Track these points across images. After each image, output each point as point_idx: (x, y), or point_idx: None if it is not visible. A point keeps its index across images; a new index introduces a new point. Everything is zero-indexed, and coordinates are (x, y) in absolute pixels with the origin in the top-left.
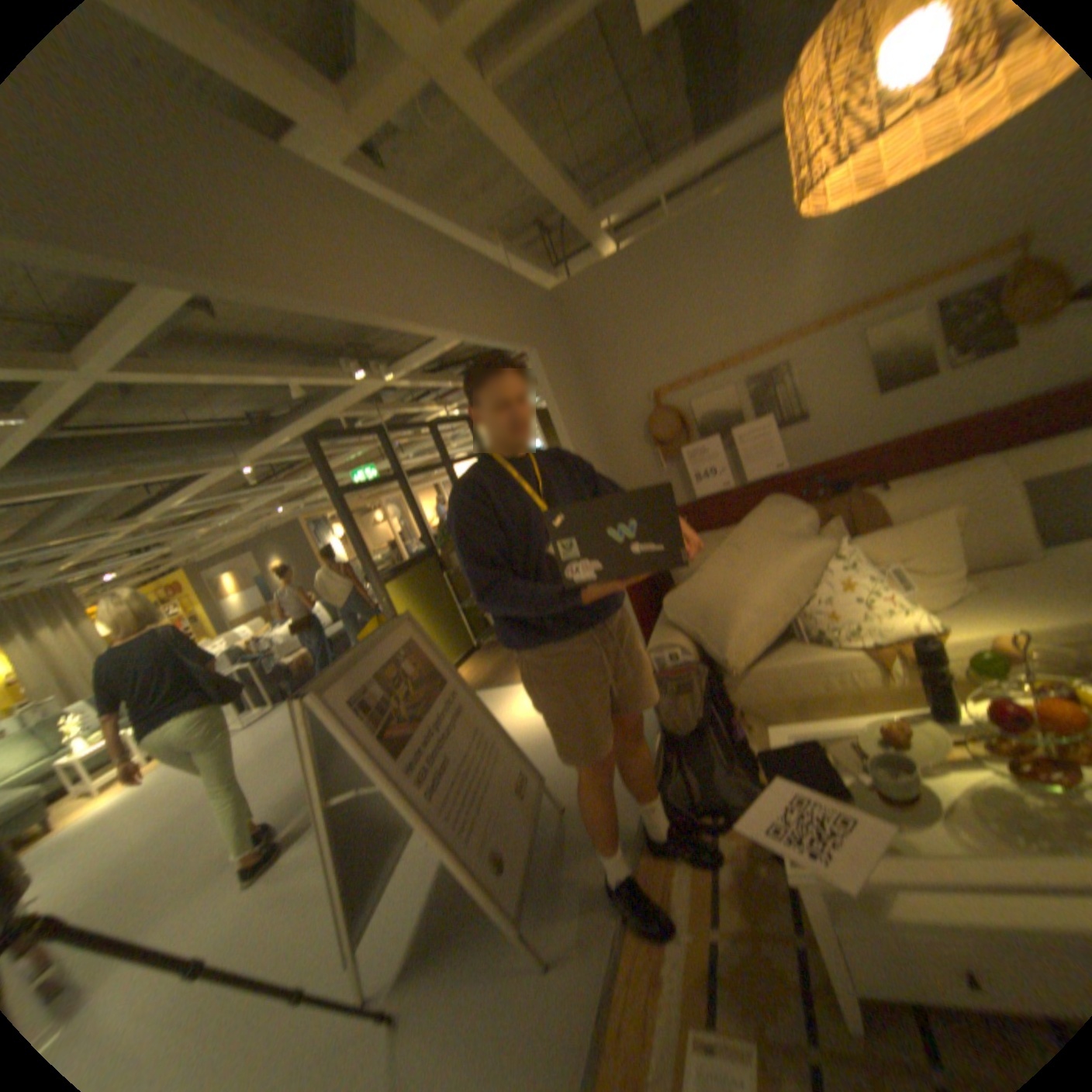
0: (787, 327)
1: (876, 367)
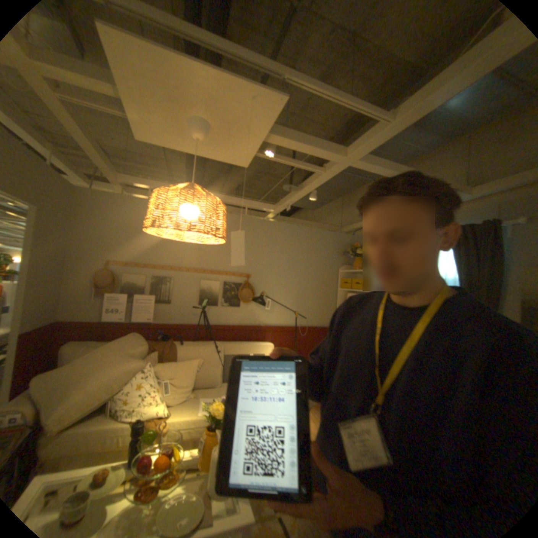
0: (177, 264)
1: (200, 295)
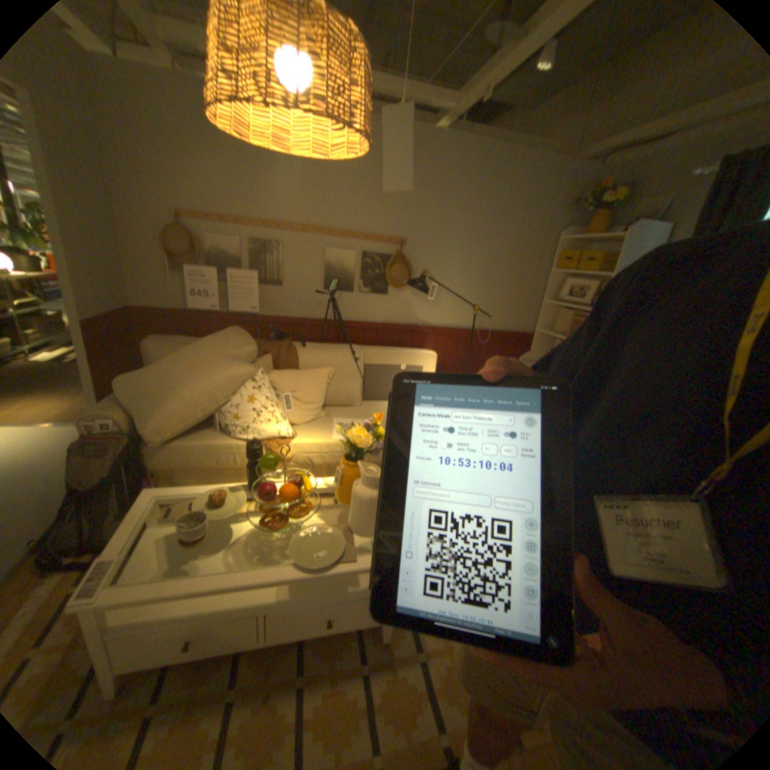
0: (285, 218)
1: (326, 272)
